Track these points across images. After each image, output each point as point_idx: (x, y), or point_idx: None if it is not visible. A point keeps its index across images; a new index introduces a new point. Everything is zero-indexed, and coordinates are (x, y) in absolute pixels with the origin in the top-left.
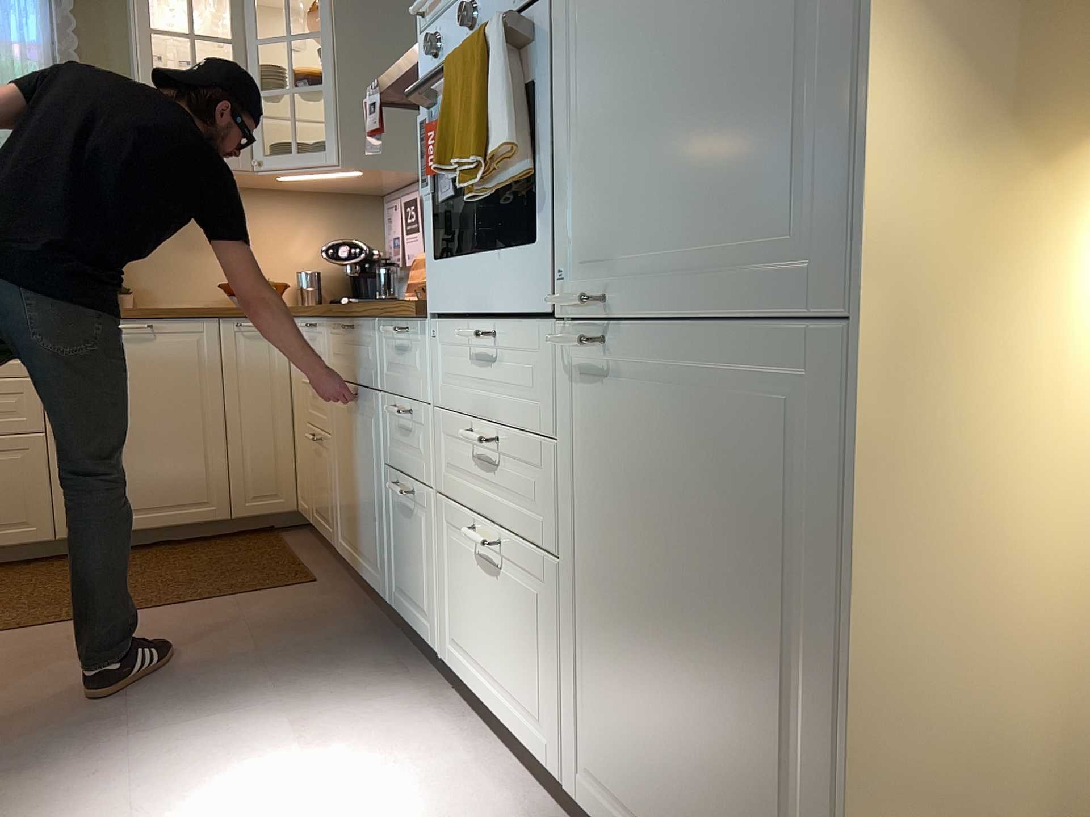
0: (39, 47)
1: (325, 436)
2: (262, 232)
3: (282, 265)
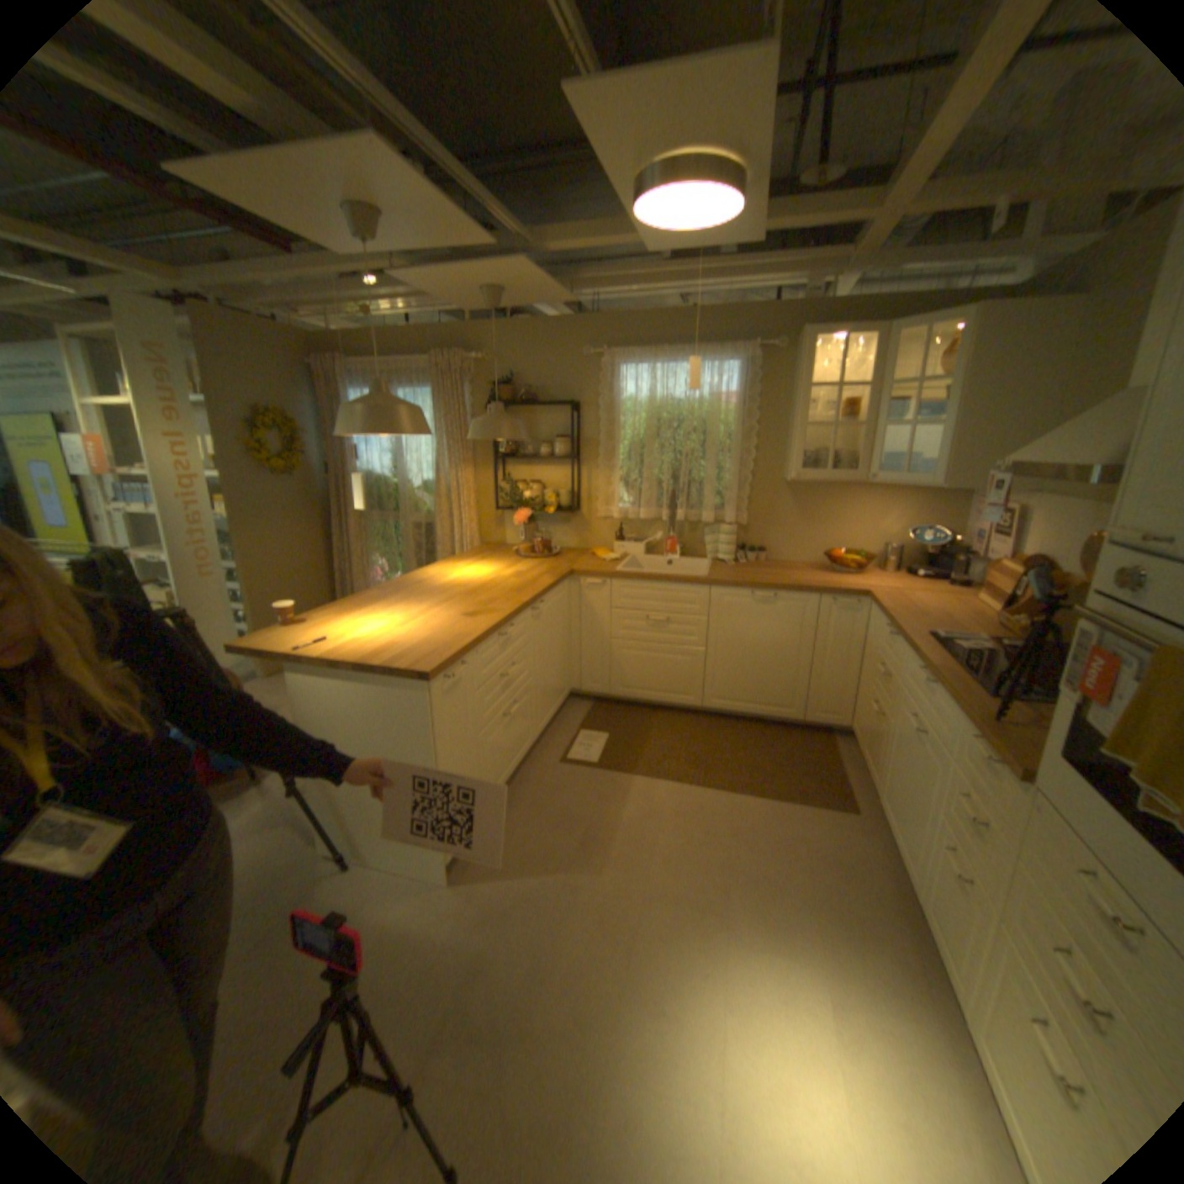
0: (736, 396)
1: (888, 717)
2: (862, 513)
3: (873, 537)
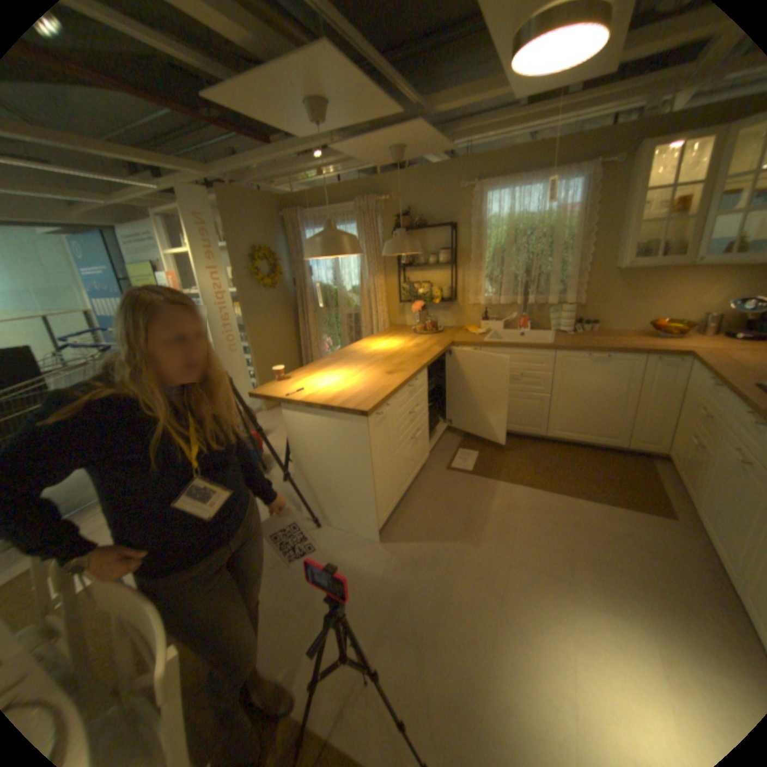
0: (579, 205)
1: (708, 449)
2: (685, 289)
3: (694, 308)
